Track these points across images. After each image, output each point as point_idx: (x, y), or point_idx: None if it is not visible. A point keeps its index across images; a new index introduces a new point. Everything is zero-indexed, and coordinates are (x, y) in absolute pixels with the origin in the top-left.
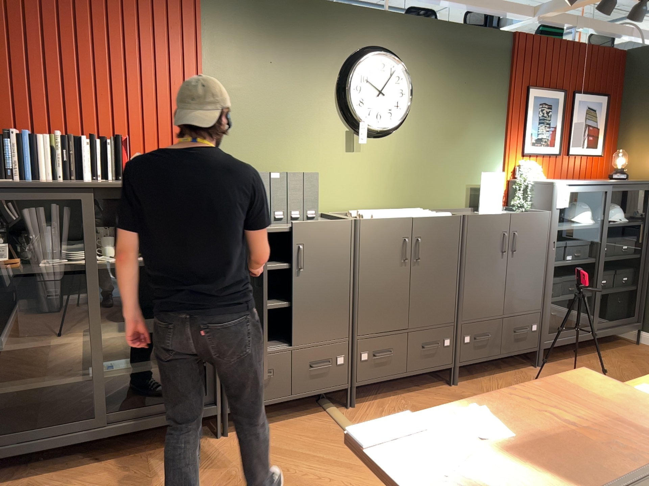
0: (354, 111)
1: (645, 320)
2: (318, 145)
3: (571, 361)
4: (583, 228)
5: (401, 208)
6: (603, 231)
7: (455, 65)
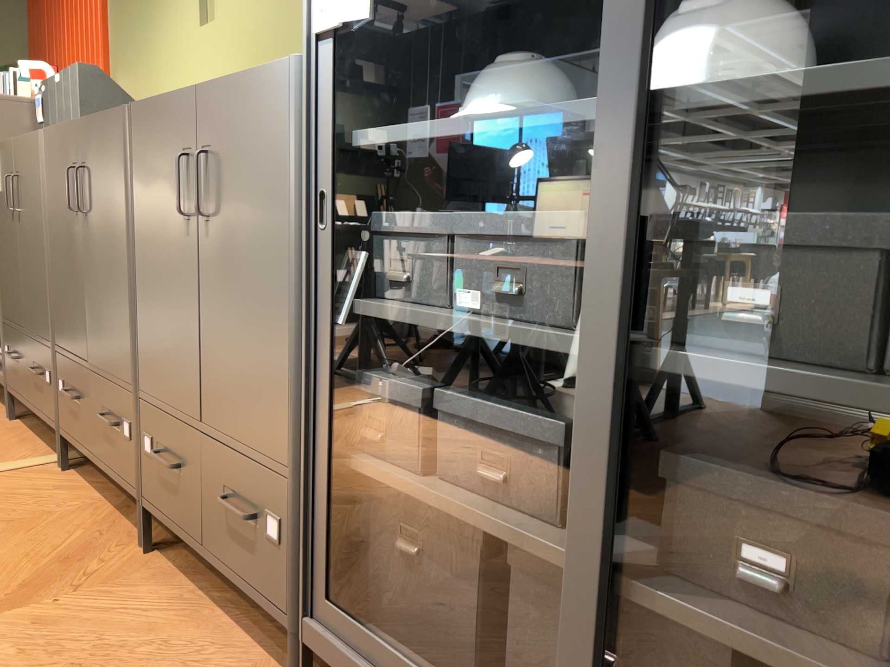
0: None
1: None
2: (176, 30)
3: None
4: (509, 127)
5: None
6: (626, 131)
7: None
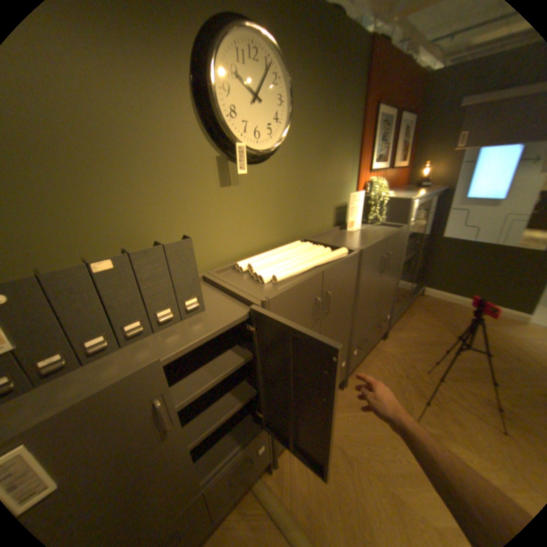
0: (225, 125)
1: (426, 280)
2: (178, 183)
3: (399, 325)
4: (414, 231)
5: (284, 241)
6: (423, 230)
7: (326, 66)
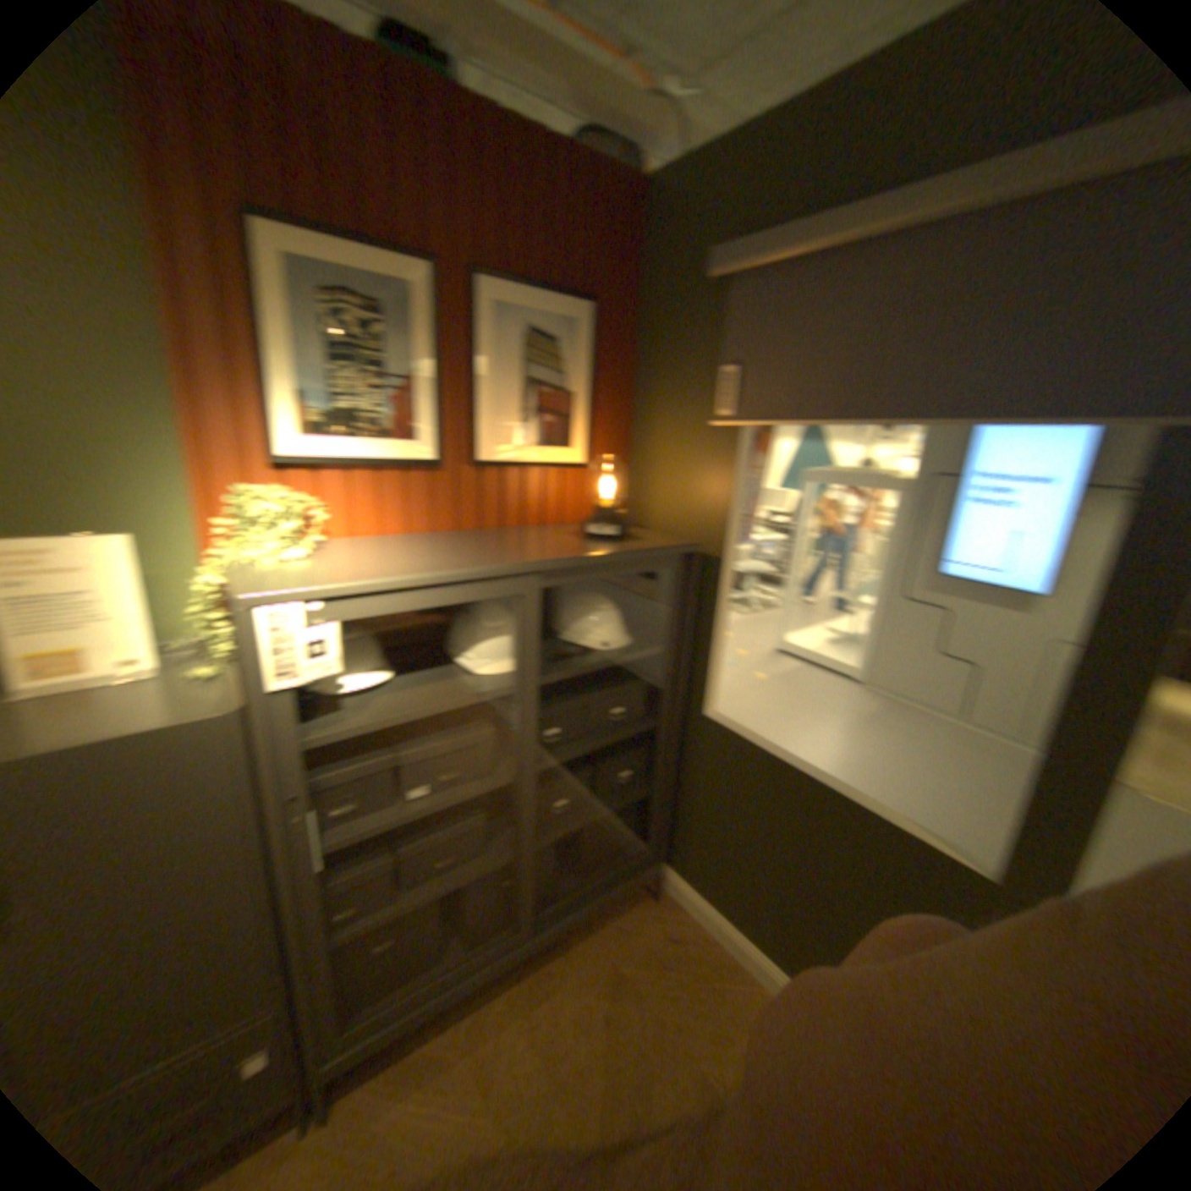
0: None
1: (673, 845)
2: None
3: (445, 1043)
4: (448, 707)
5: None
6: (522, 701)
7: None
